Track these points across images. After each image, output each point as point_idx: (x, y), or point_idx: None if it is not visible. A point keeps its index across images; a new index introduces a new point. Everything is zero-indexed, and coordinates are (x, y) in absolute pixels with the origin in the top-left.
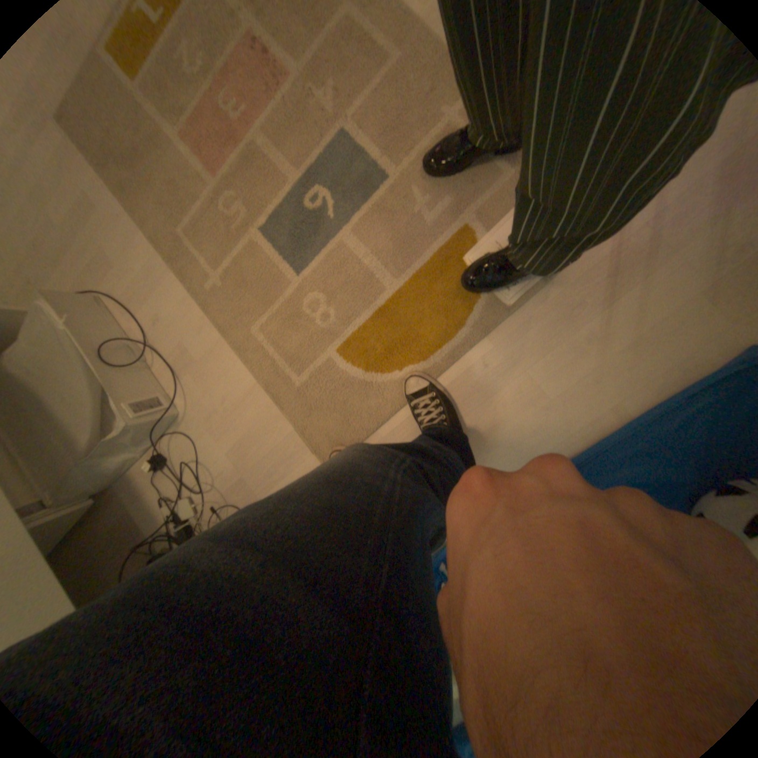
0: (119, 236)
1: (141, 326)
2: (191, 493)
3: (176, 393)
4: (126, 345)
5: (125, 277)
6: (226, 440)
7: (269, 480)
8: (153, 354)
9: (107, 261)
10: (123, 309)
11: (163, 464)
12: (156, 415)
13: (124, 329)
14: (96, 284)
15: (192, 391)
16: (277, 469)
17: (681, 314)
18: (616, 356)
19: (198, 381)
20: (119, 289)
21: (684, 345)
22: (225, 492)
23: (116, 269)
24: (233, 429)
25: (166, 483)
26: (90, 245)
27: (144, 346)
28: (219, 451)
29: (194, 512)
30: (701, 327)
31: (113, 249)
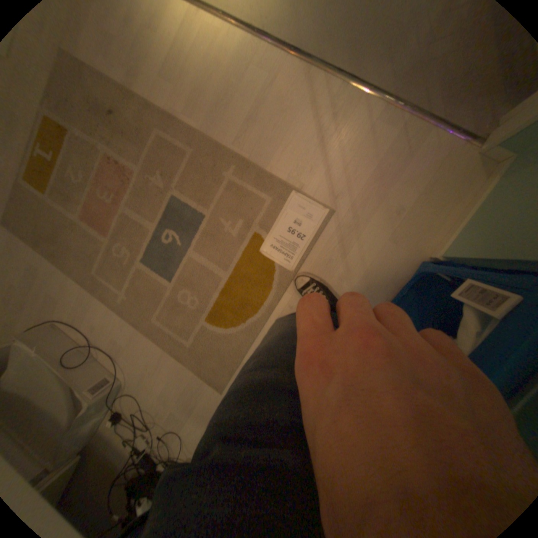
0: (56, 284)
1: (83, 334)
2: (142, 431)
3: (115, 370)
4: (77, 349)
5: (66, 307)
6: (154, 391)
7: (187, 409)
8: (96, 350)
9: (53, 300)
10: (69, 327)
11: (119, 418)
12: (106, 390)
13: (73, 339)
14: (49, 316)
15: (125, 366)
16: (190, 401)
17: (383, 253)
18: (358, 284)
19: (127, 359)
20: (64, 315)
21: (390, 269)
22: (163, 424)
23: (59, 304)
24: (157, 383)
25: (124, 430)
26: (39, 293)
27: (88, 346)
28: (152, 399)
29: (147, 443)
30: (396, 257)
31: (54, 292)
